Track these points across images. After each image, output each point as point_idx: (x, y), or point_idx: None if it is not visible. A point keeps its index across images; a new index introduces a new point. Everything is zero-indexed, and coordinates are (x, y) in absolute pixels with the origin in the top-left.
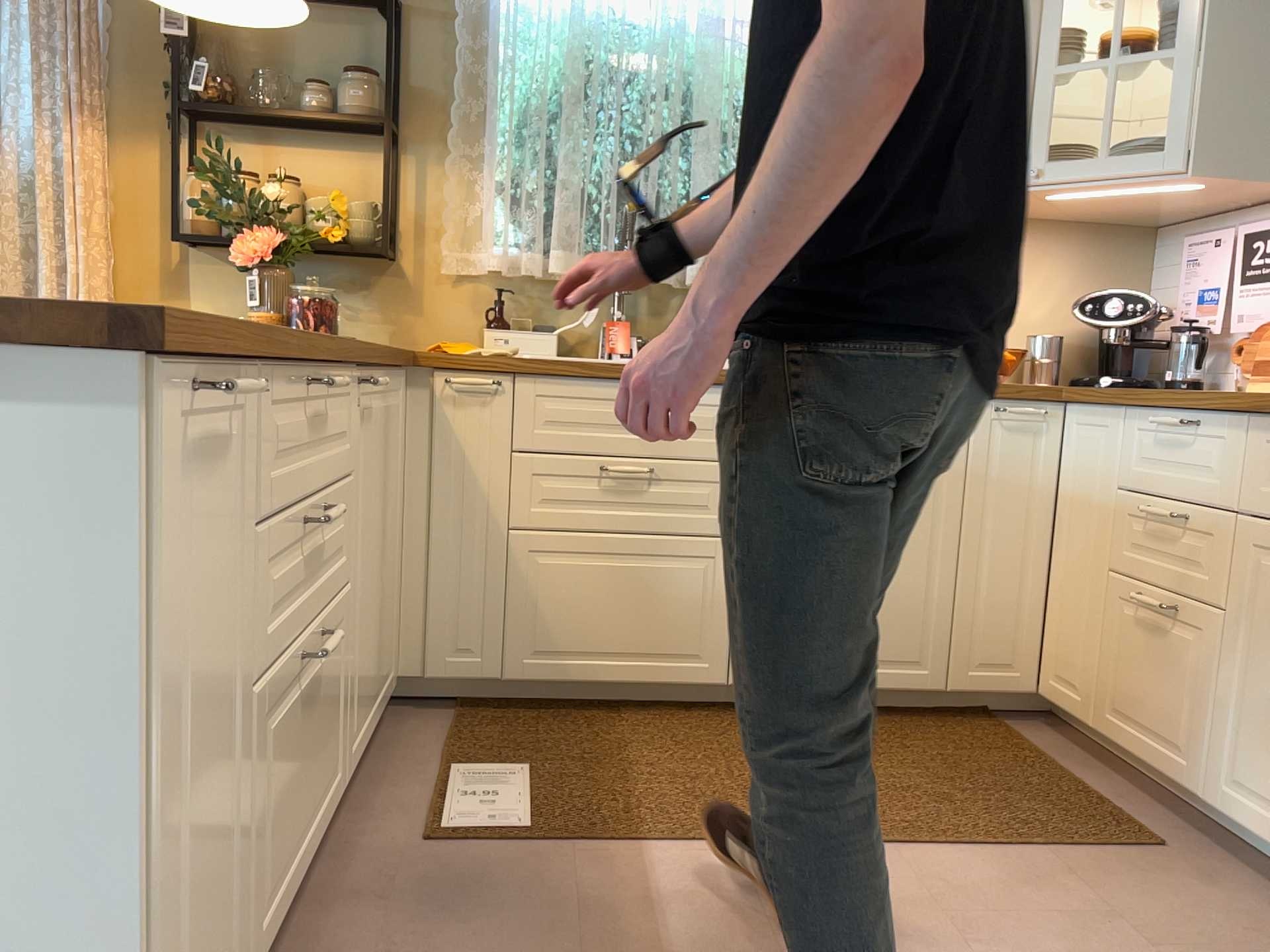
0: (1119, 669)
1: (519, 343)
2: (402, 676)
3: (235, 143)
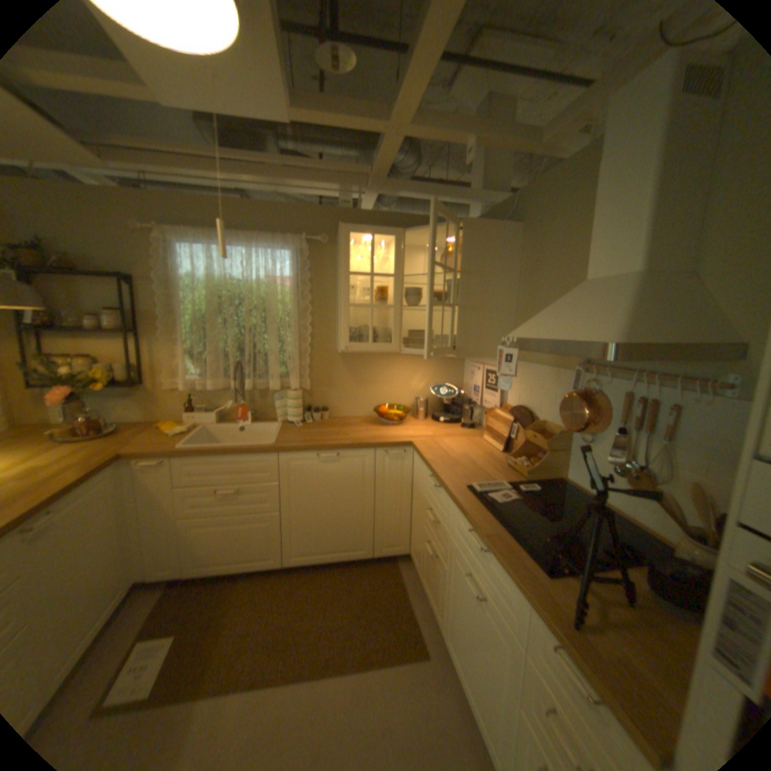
0: (425, 566)
1: (197, 420)
2: (135, 584)
3: (56, 340)
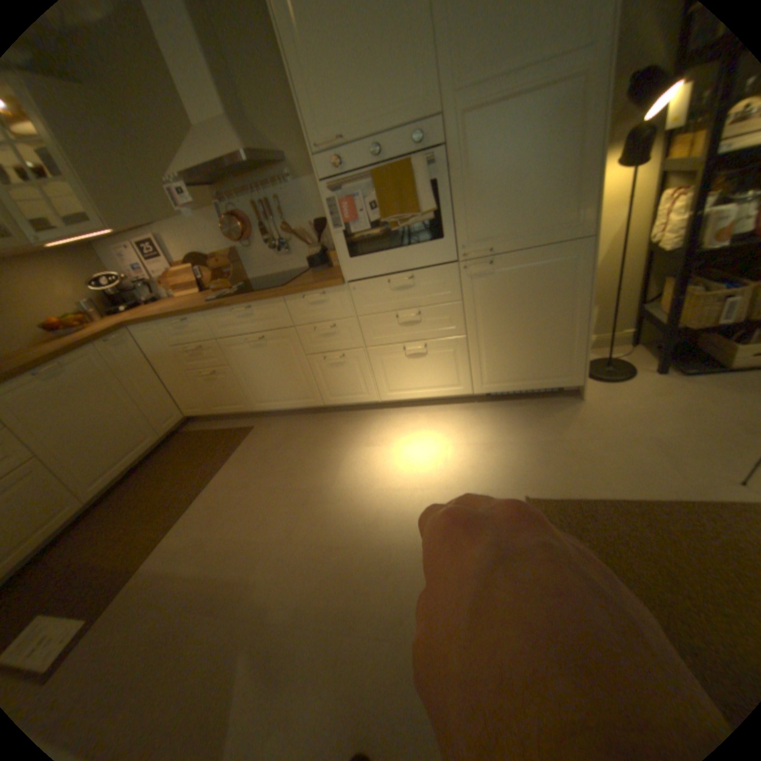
0: (207, 395)
1: None
2: None
3: None
